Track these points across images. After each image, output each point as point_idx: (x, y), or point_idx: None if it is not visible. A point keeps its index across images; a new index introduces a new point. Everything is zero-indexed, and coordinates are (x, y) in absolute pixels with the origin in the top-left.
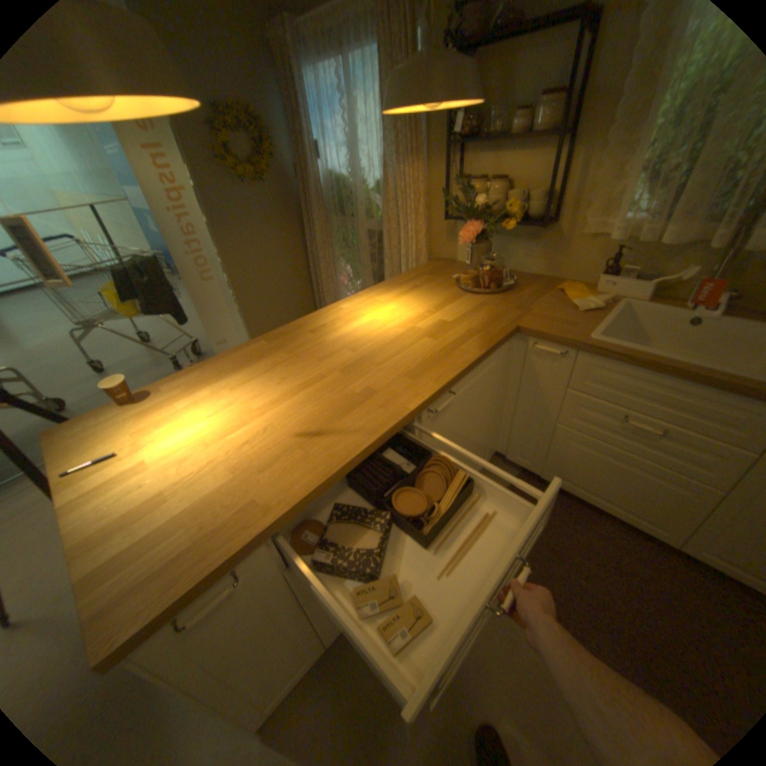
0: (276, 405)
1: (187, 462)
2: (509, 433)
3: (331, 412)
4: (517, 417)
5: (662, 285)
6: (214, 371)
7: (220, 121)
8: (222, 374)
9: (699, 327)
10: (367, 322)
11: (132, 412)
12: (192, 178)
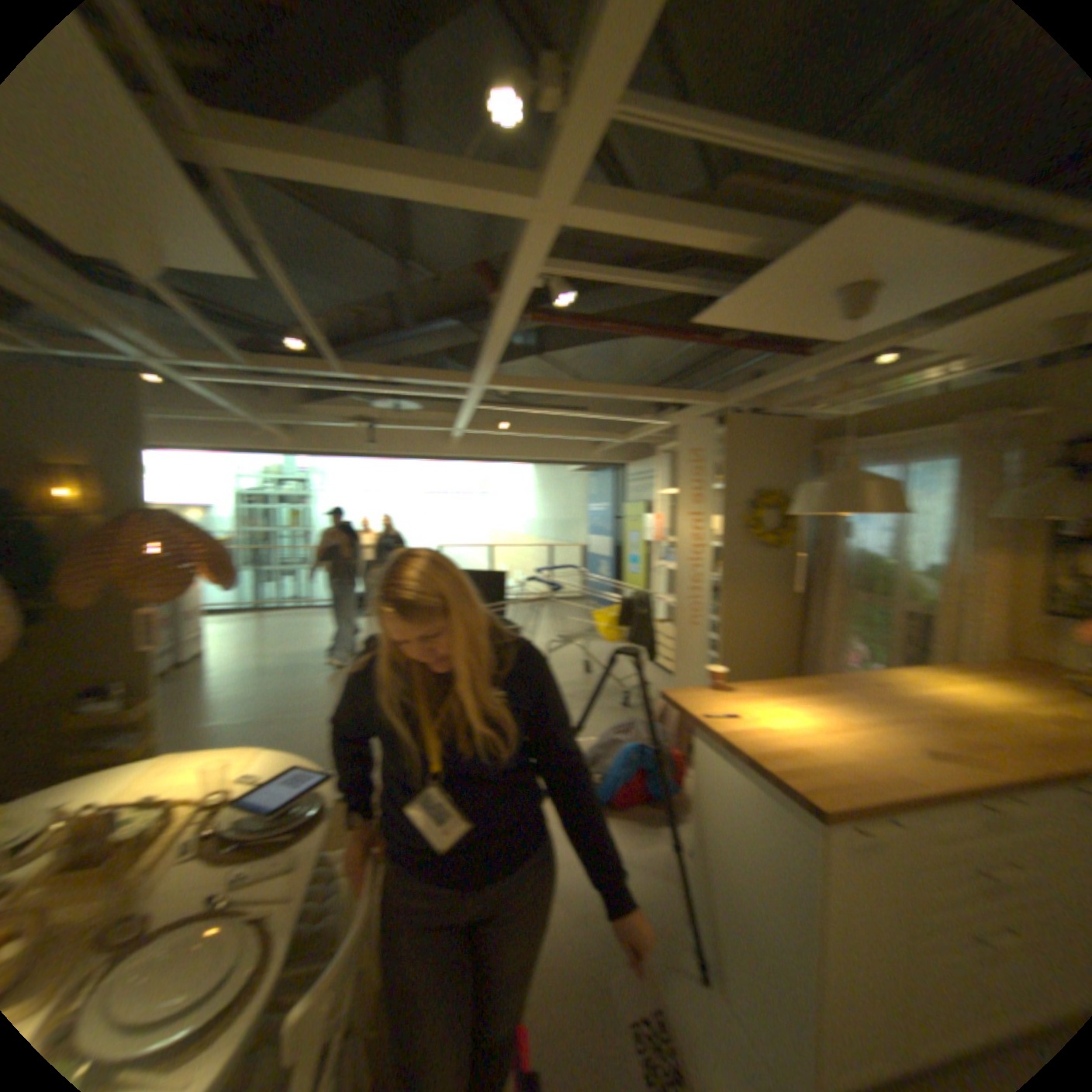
0: (879, 727)
1: (814, 739)
2: None
3: (953, 748)
4: None
5: None
6: (788, 689)
7: (764, 501)
8: (798, 693)
9: None
10: (950, 693)
11: (731, 697)
12: (725, 539)
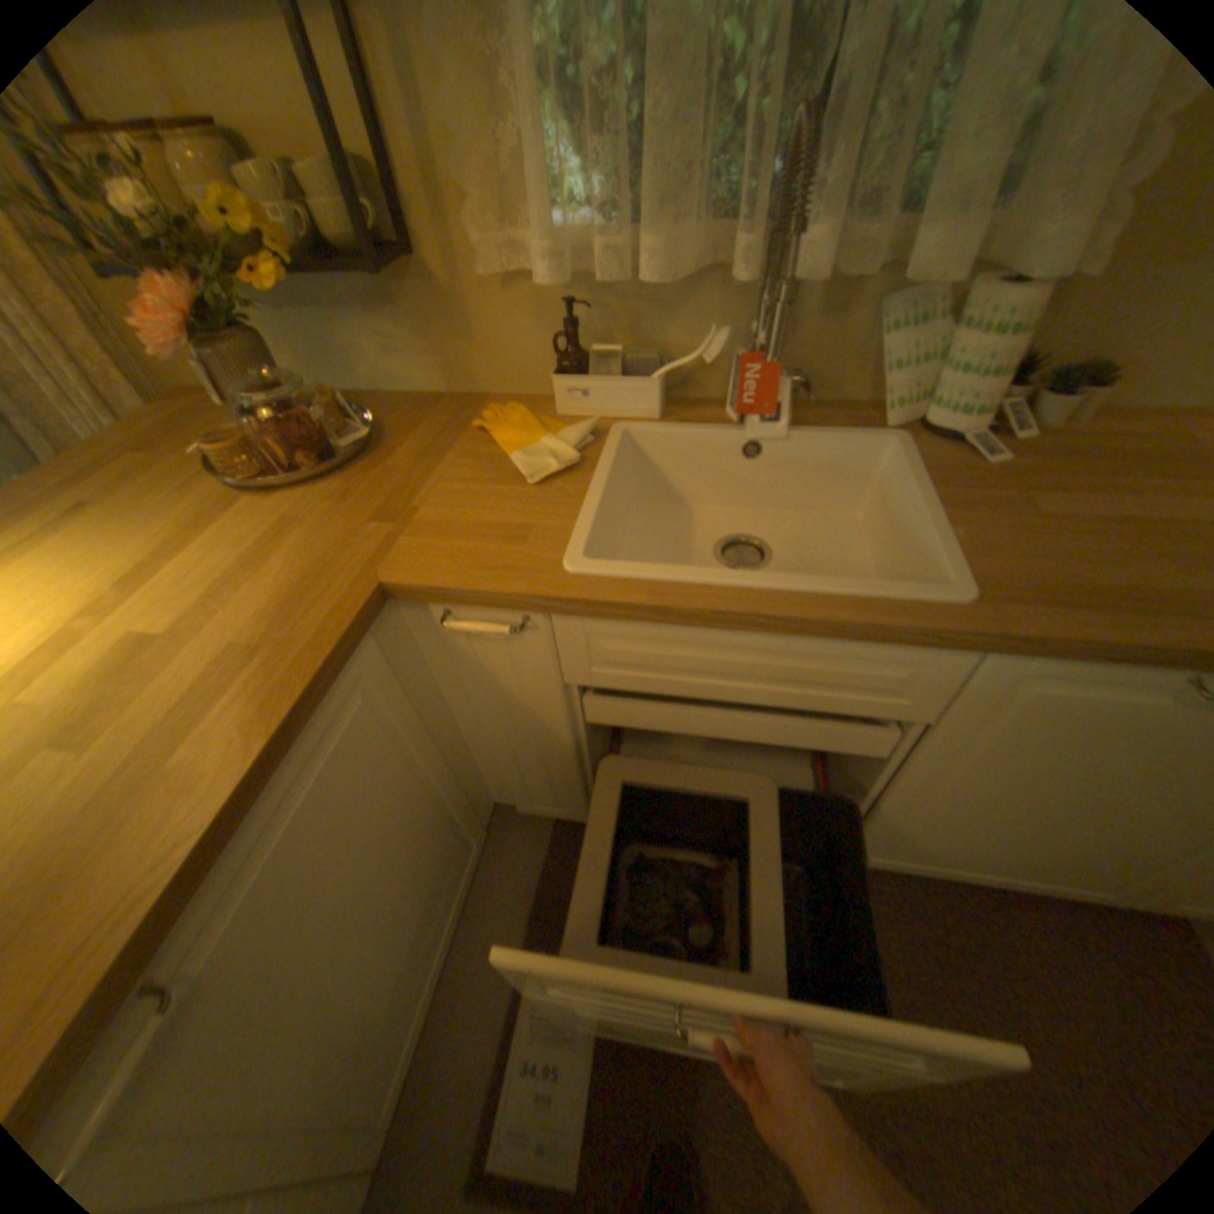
0: None
1: None
2: (499, 772)
3: None
4: (496, 750)
5: (673, 377)
6: None
7: None
8: None
9: (759, 459)
10: None
11: None
12: None
